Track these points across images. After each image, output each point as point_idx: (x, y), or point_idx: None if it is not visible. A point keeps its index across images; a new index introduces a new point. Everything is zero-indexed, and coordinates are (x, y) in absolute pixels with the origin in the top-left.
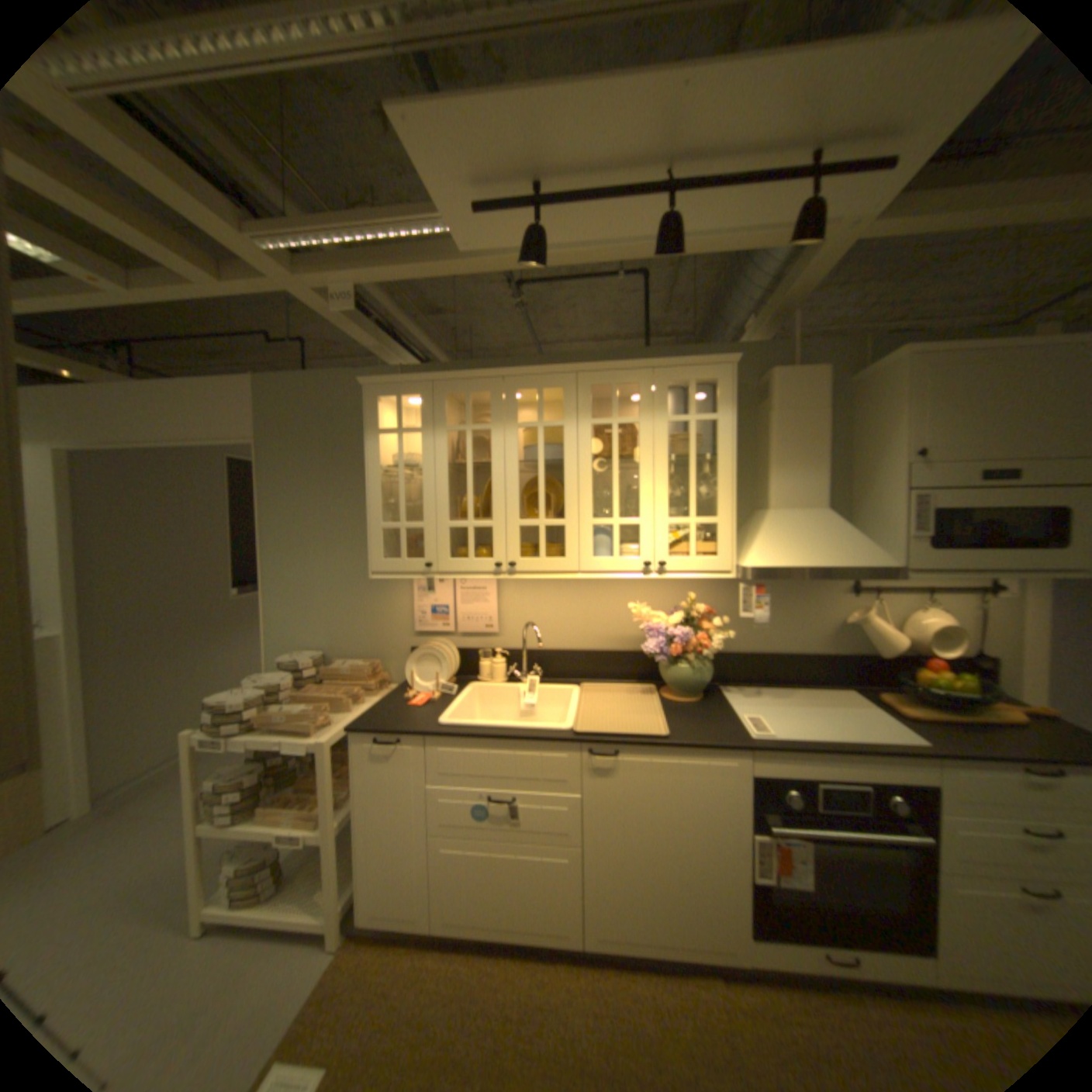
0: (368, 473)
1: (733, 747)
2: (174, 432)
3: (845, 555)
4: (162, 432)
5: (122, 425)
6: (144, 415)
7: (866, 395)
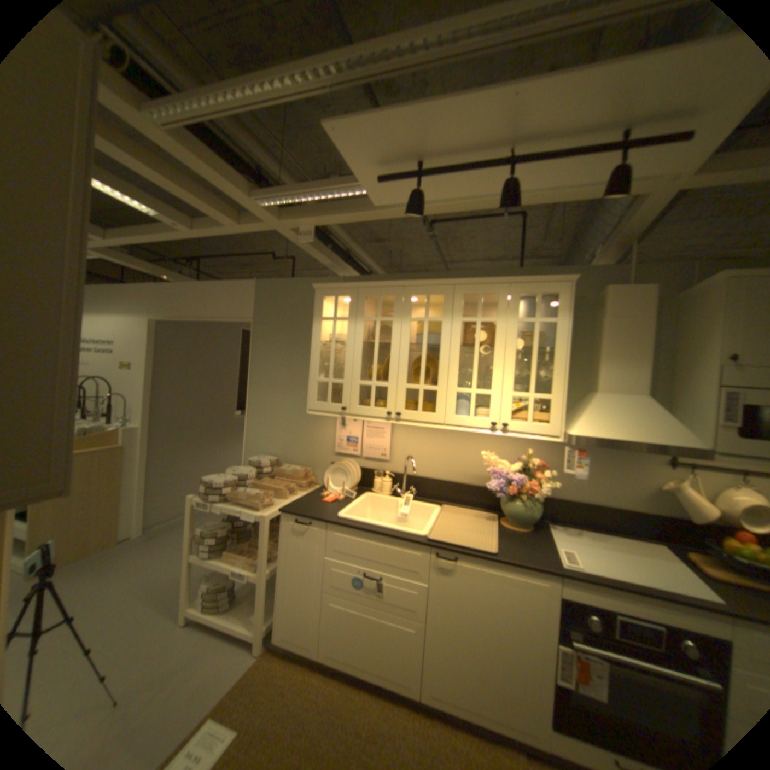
0: (312, 345)
1: (546, 572)
2: (210, 313)
3: (657, 434)
4: (204, 313)
5: (184, 308)
6: (196, 302)
7: (690, 308)
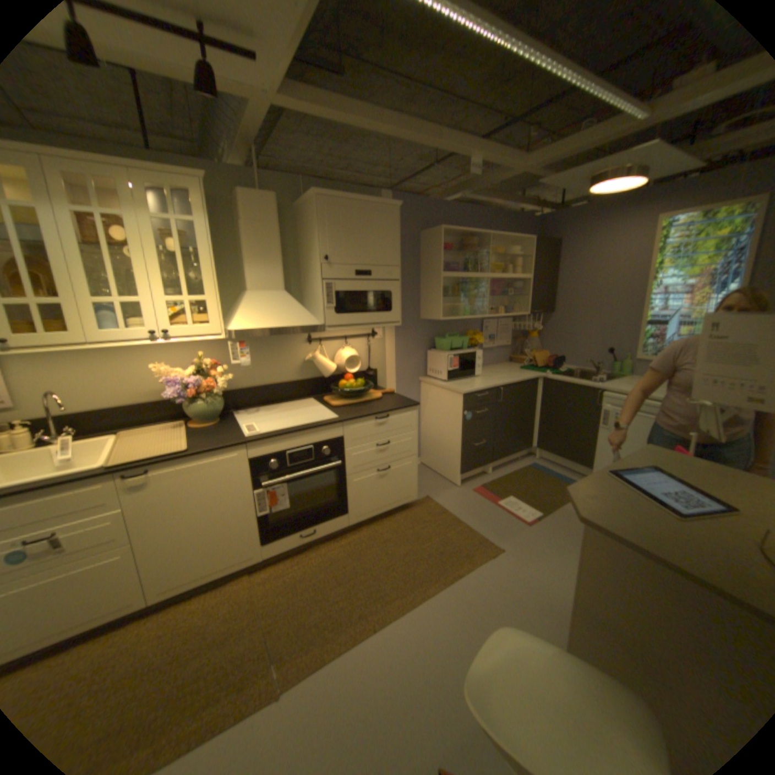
0: None
1: (233, 445)
2: None
3: (292, 320)
4: None
5: None
6: None
7: (301, 218)
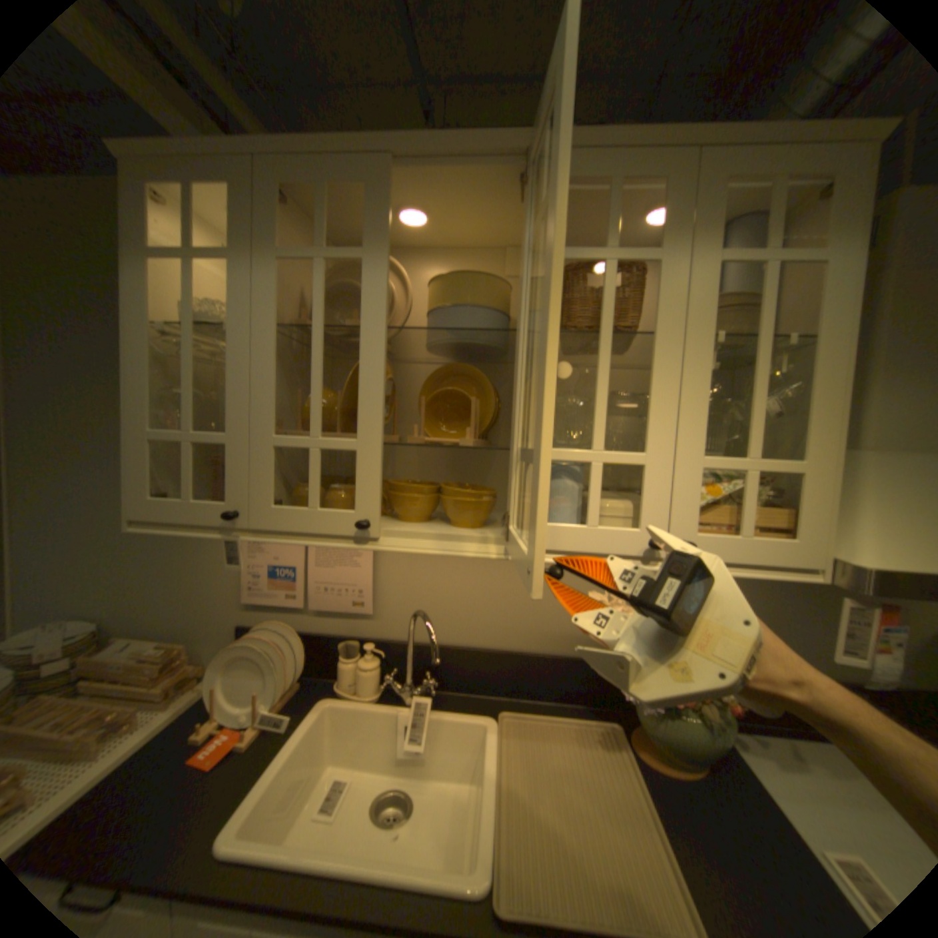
0: (123, 330)
1: None
2: None
3: None
4: None
5: None
6: None
7: None
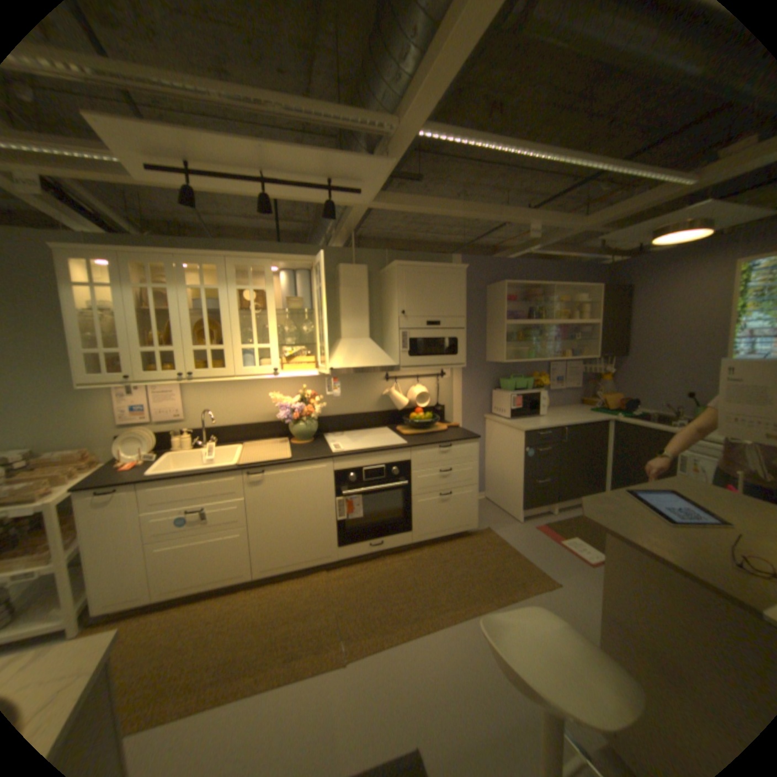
0: (65, 314)
1: (323, 458)
2: None
3: (373, 361)
4: None
5: None
6: None
7: (385, 282)
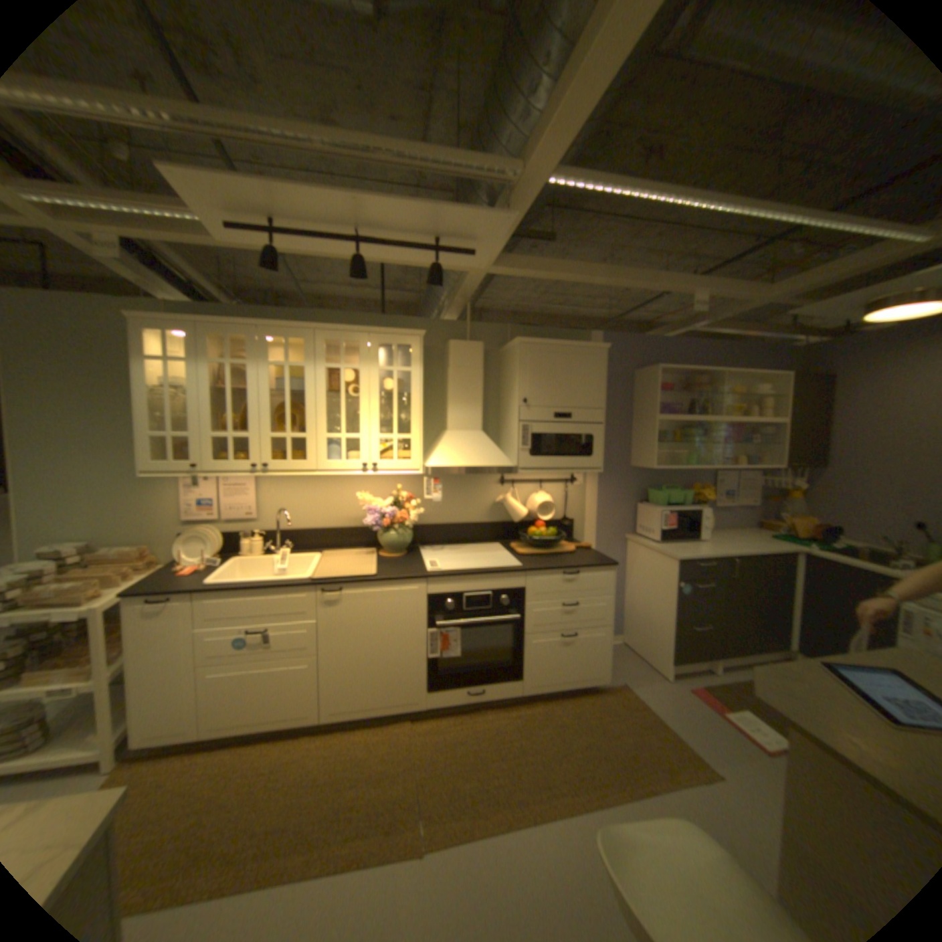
0: (133, 390)
1: (414, 577)
2: None
3: (484, 460)
4: None
5: None
6: None
7: (504, 362)
